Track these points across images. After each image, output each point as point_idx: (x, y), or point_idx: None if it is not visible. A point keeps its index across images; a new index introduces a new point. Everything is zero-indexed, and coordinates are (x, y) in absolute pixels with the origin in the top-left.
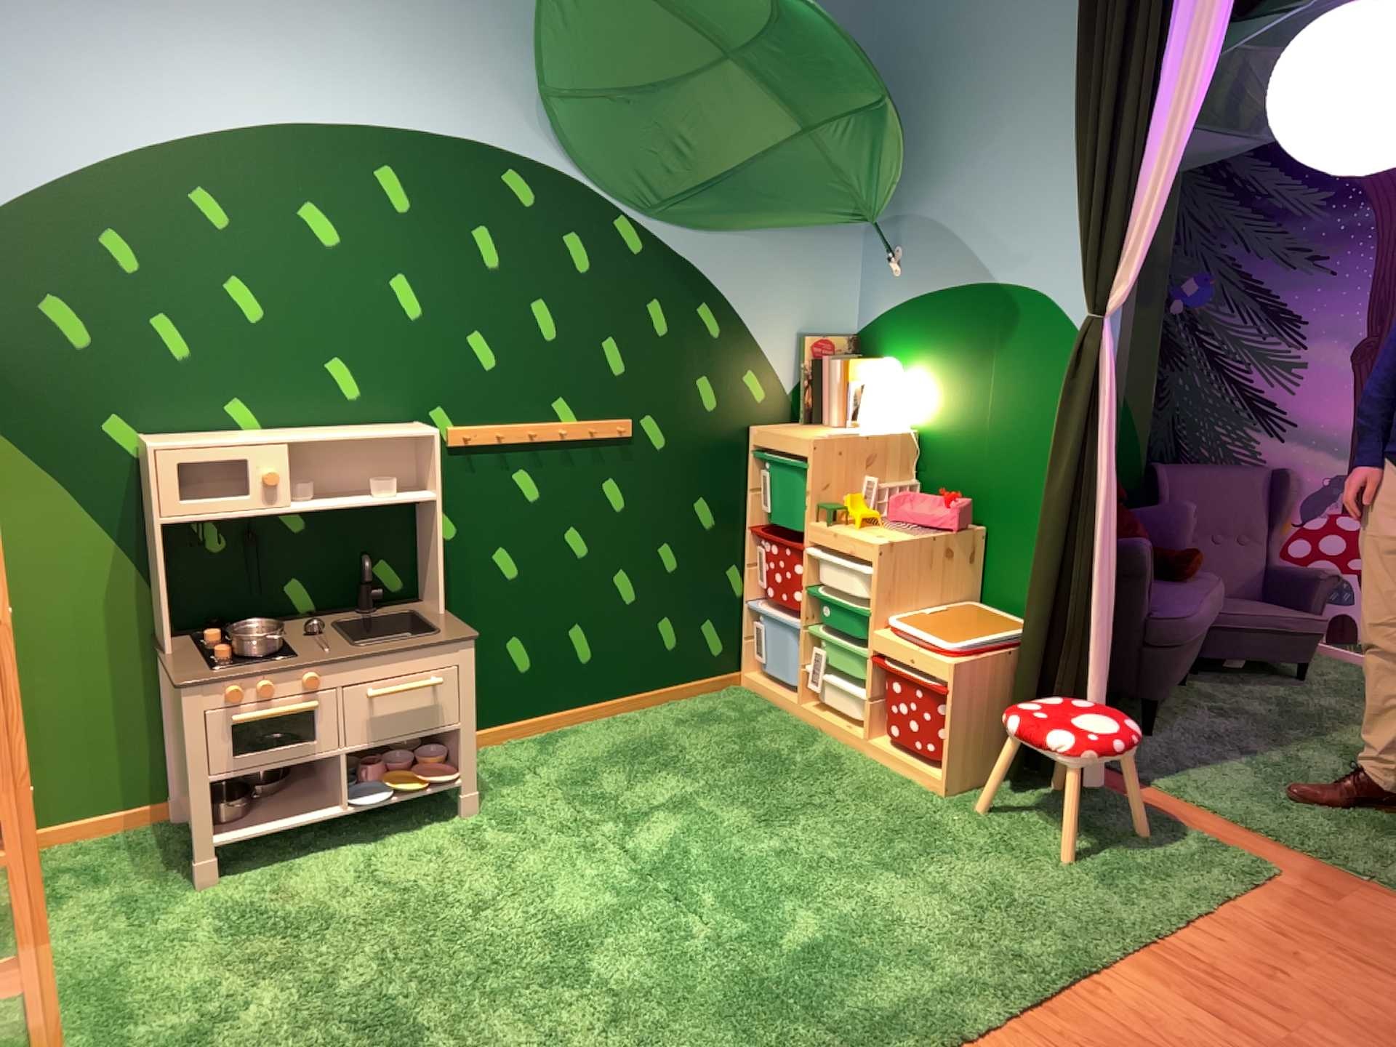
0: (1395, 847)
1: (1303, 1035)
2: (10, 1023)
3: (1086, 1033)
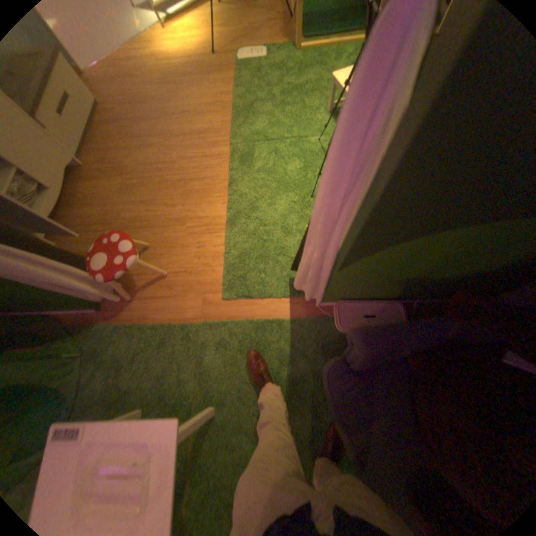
0: (198, 358)
1: (181, 230)
2: (327, 44)
3: (214, 189)
